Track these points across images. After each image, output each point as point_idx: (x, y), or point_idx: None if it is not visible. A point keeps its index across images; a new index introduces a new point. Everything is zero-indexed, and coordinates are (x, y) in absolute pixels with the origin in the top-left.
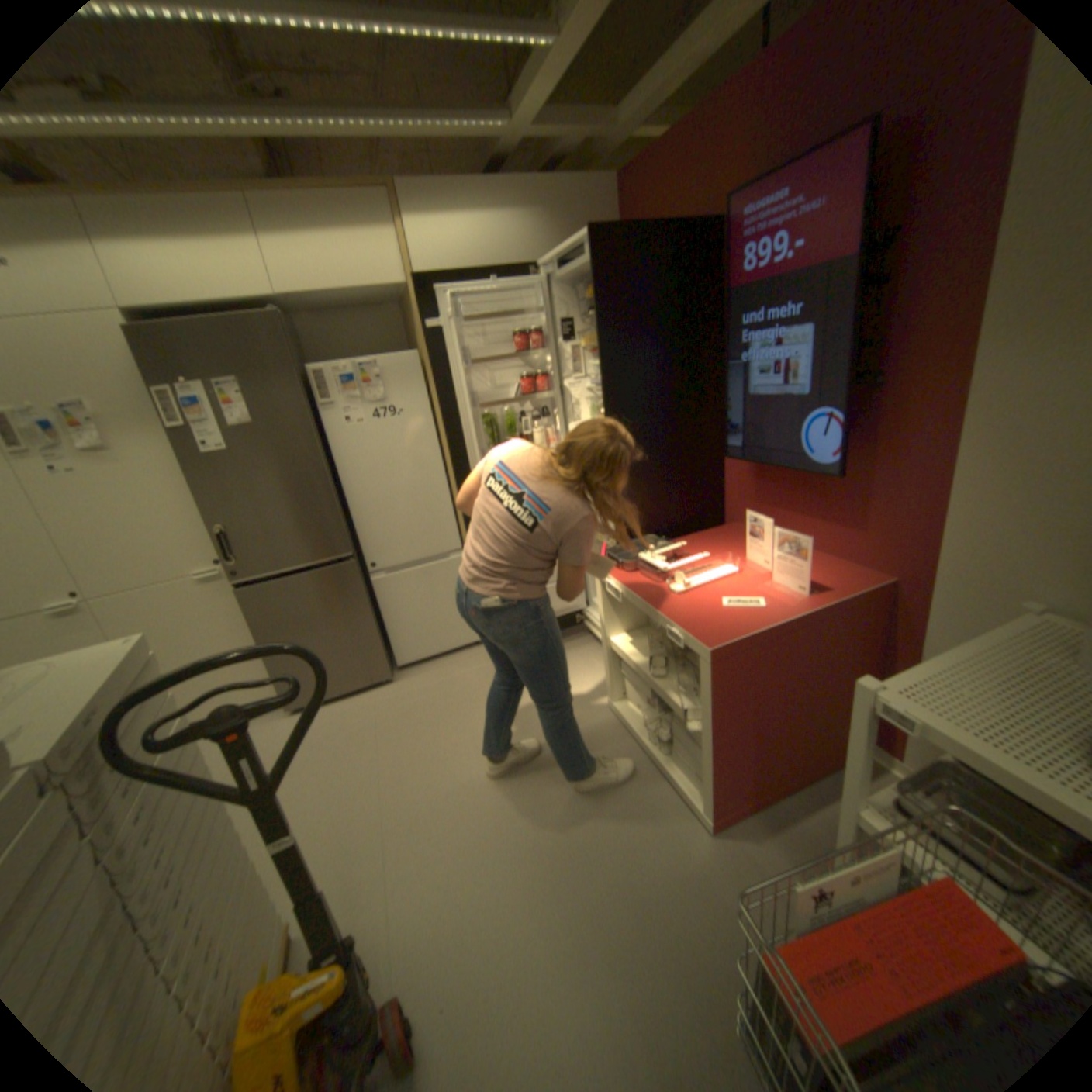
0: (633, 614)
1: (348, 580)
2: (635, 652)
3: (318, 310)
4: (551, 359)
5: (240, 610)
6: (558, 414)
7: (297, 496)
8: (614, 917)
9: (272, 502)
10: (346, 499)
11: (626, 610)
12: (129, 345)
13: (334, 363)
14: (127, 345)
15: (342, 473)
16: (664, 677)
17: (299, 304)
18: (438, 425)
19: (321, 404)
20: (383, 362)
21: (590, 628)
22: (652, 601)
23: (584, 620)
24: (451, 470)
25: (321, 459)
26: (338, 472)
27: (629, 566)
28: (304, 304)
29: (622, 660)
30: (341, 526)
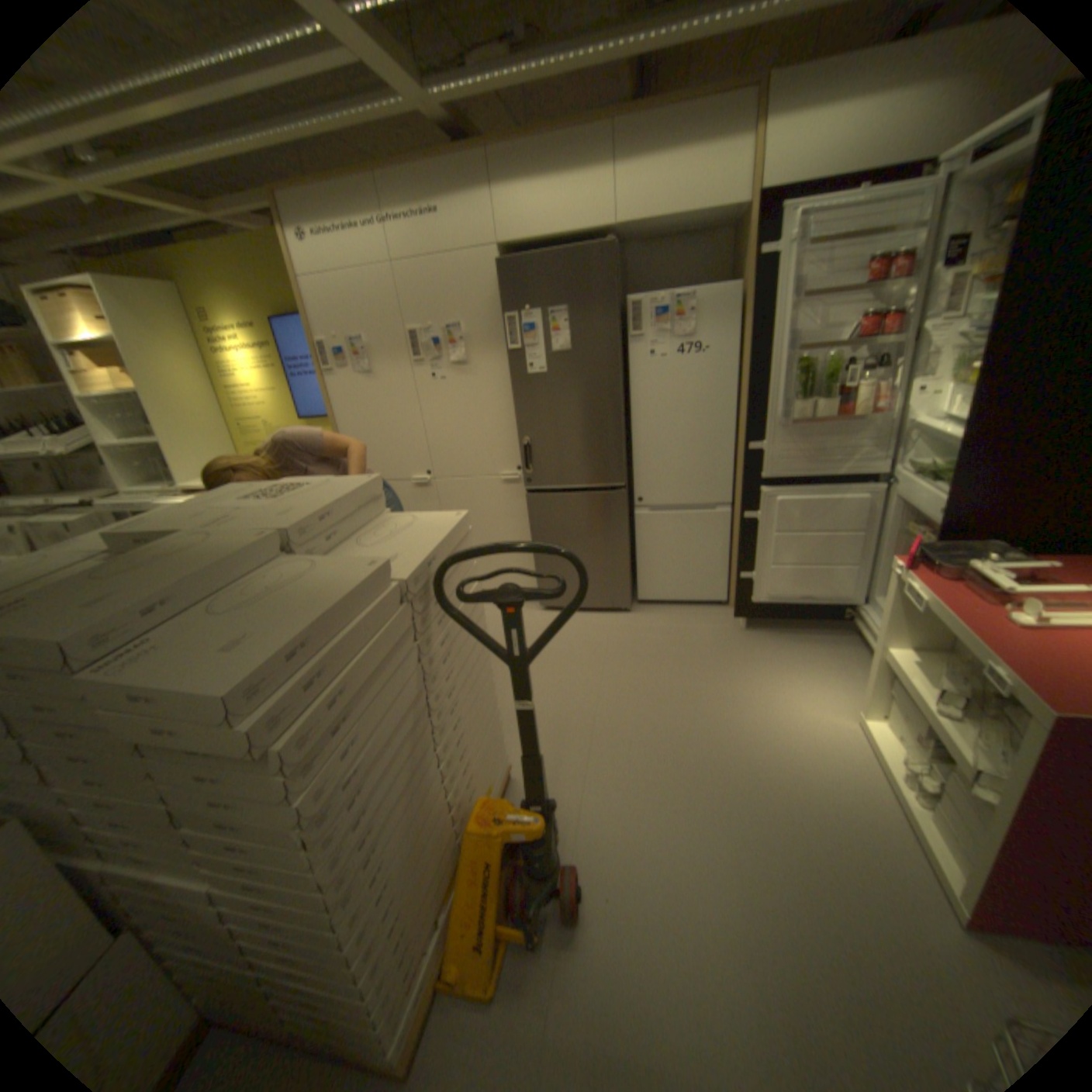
0: (936, 631)
1: (615, 509)
2: (923, 677)
3: (650, 238)
4: (916, 291)
5: (527, 513)
6: (904, 363)
7: (591, 422)
8: (800, 934)
9: (571, 425)
10: (632, 432)
11: (926, 623)
12: (497, 277)
13: (653, 294)
14: (496, 277)
15: (634, 406)
16: (959, 720)
17: (635, 232)
18: (742, 366)
19: (632, 336)
20: (701, 294)
21: (862, 629)
22: (976, 624)
23: (856, 618)
24: (744, 418)
25: (619, 390)
26: (631, 405)
27: (951, 572)
28: (639, 232)
29: (899, 679)
30: (621, 457)
